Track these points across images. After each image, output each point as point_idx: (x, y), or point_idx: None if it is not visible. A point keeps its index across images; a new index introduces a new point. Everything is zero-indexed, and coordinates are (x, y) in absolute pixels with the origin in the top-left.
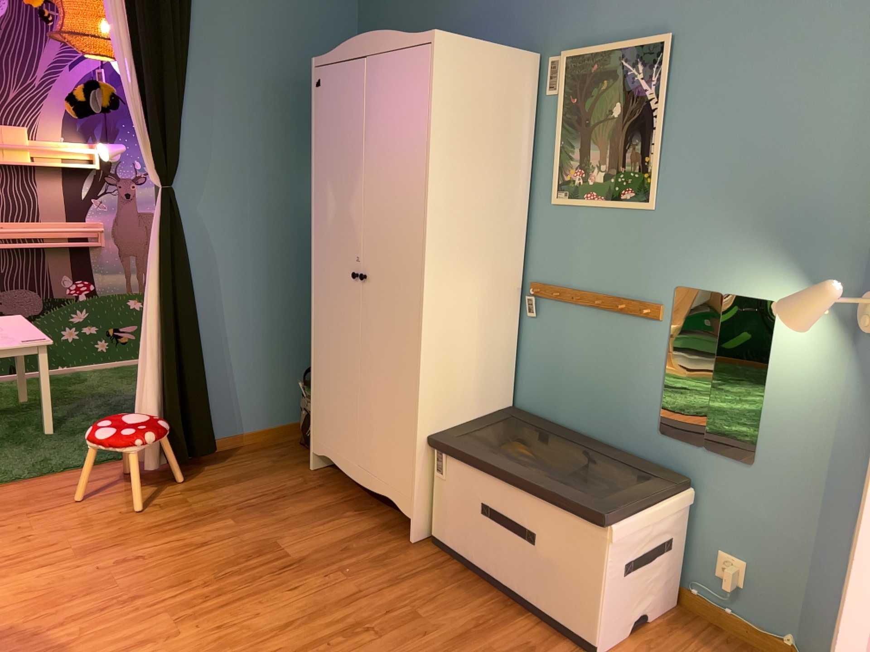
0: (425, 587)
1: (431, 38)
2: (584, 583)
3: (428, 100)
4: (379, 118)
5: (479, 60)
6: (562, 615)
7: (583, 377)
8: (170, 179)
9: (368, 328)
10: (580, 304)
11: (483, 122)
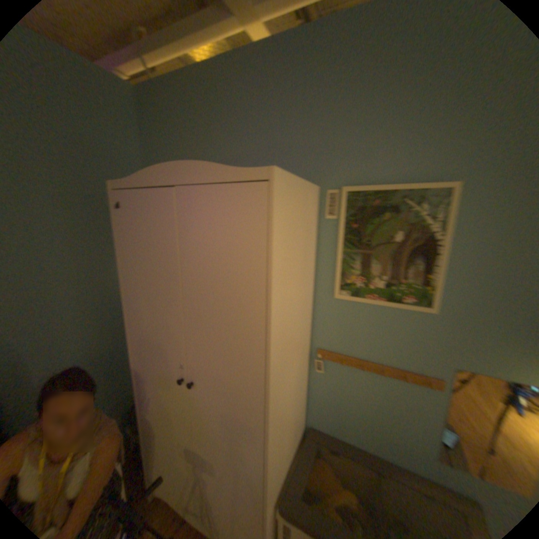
0: None
1: (267, 174)
2: None
3: (267, 242)
4: (194, 247)
5: (297, 196)
6: None
7: (367, 417)
8: None
9: (197, 417)
10: (364, 371)
11: (298, 249)
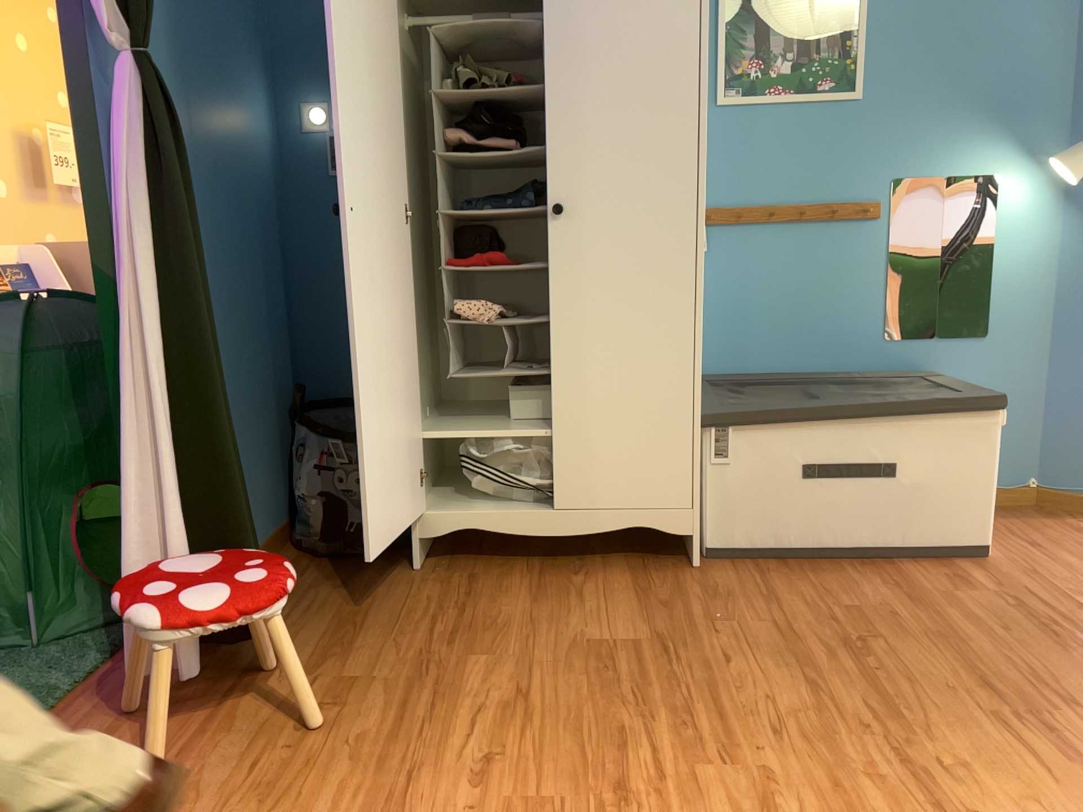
0: (797, 588)
1: None
2: (970, 484)
3: None
4: None
5: None
6: (940, 537)
7: (782, 308)
8: (149, 36)
9: (550, 292)
10: (774, 221)
11: None
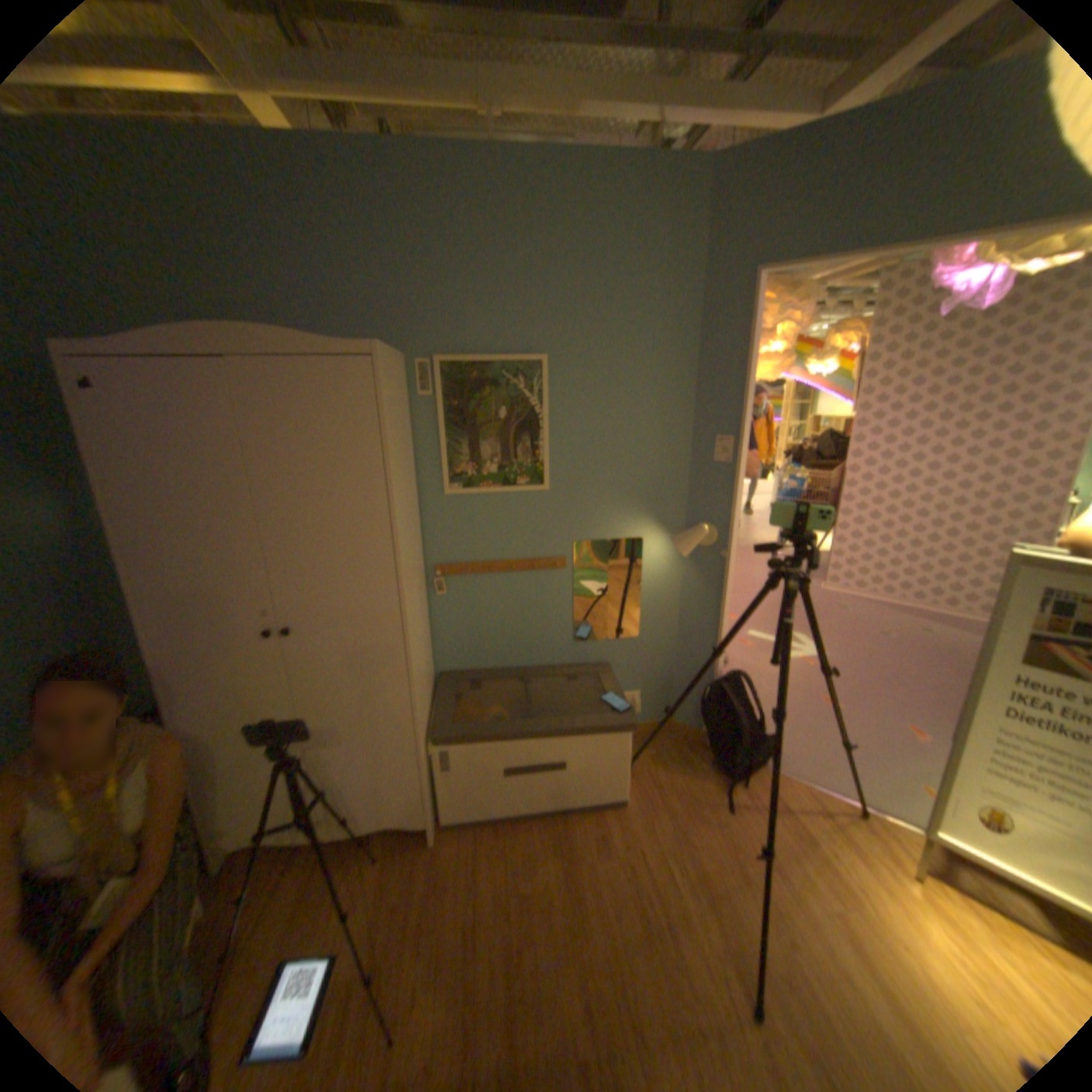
0: (494, 871)
1: (370, 349)
2: (613, 771)
3: (380, 422)
4: (267, 439)
5: (392, 370)
6: (596, 802)
7: (503, 627)
8: None
9: (296, 682)
10: (492, 573)
11: (401, 434)
